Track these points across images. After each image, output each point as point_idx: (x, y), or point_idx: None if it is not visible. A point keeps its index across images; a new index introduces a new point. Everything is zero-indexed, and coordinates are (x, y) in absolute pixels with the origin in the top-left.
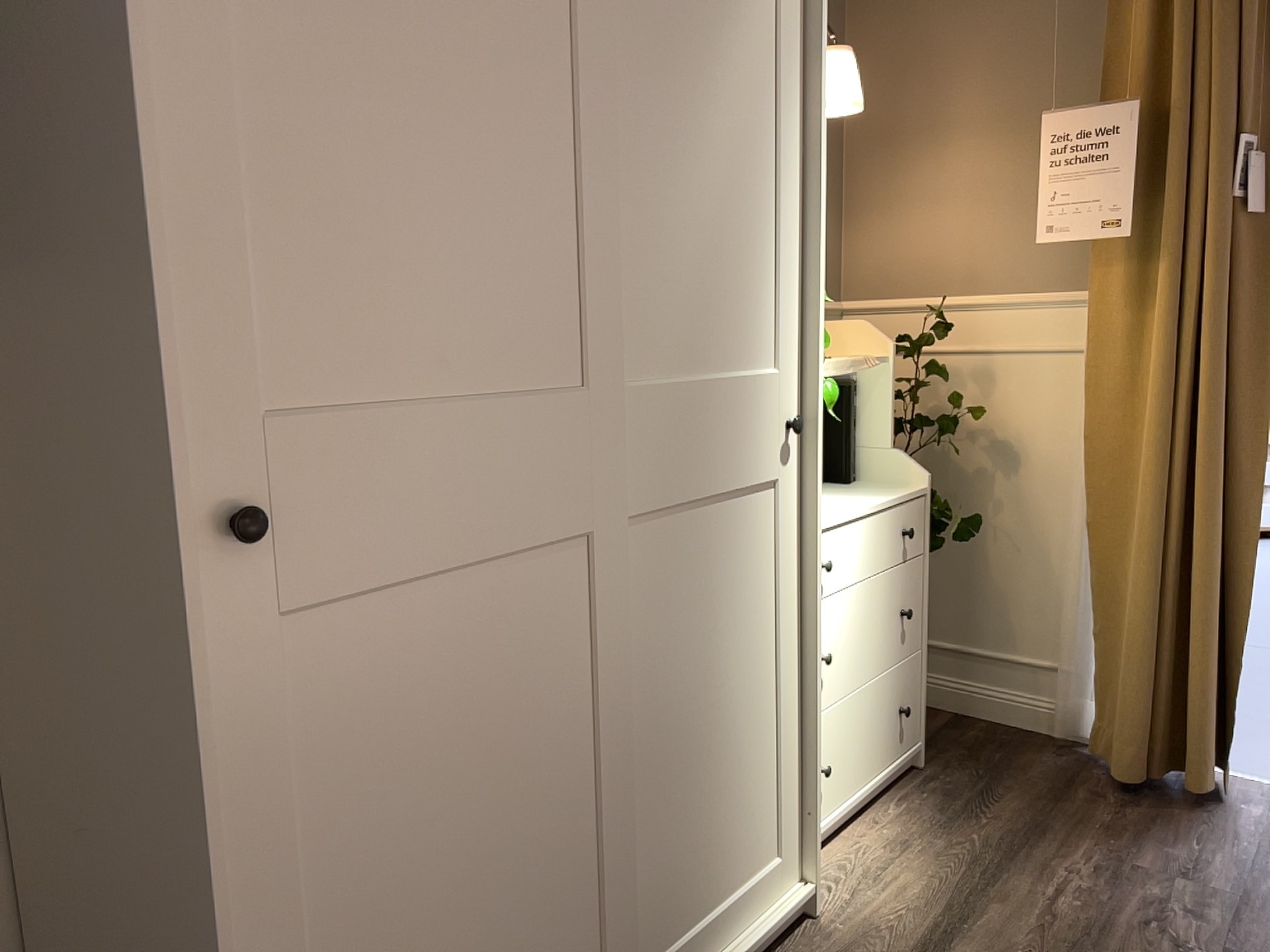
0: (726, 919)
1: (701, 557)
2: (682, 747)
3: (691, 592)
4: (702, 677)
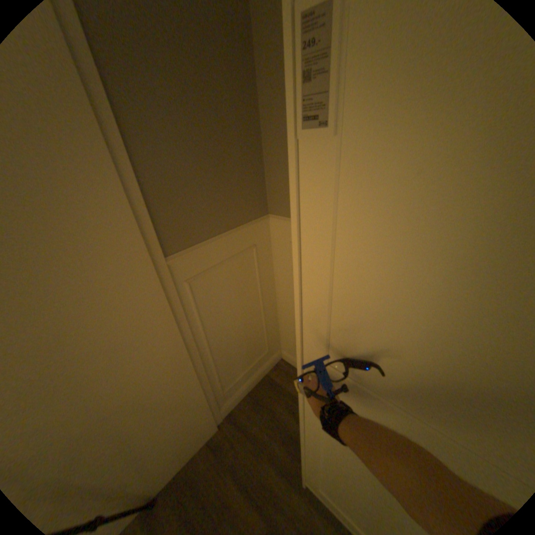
0: None
1: None
2: None
3: None
4: None
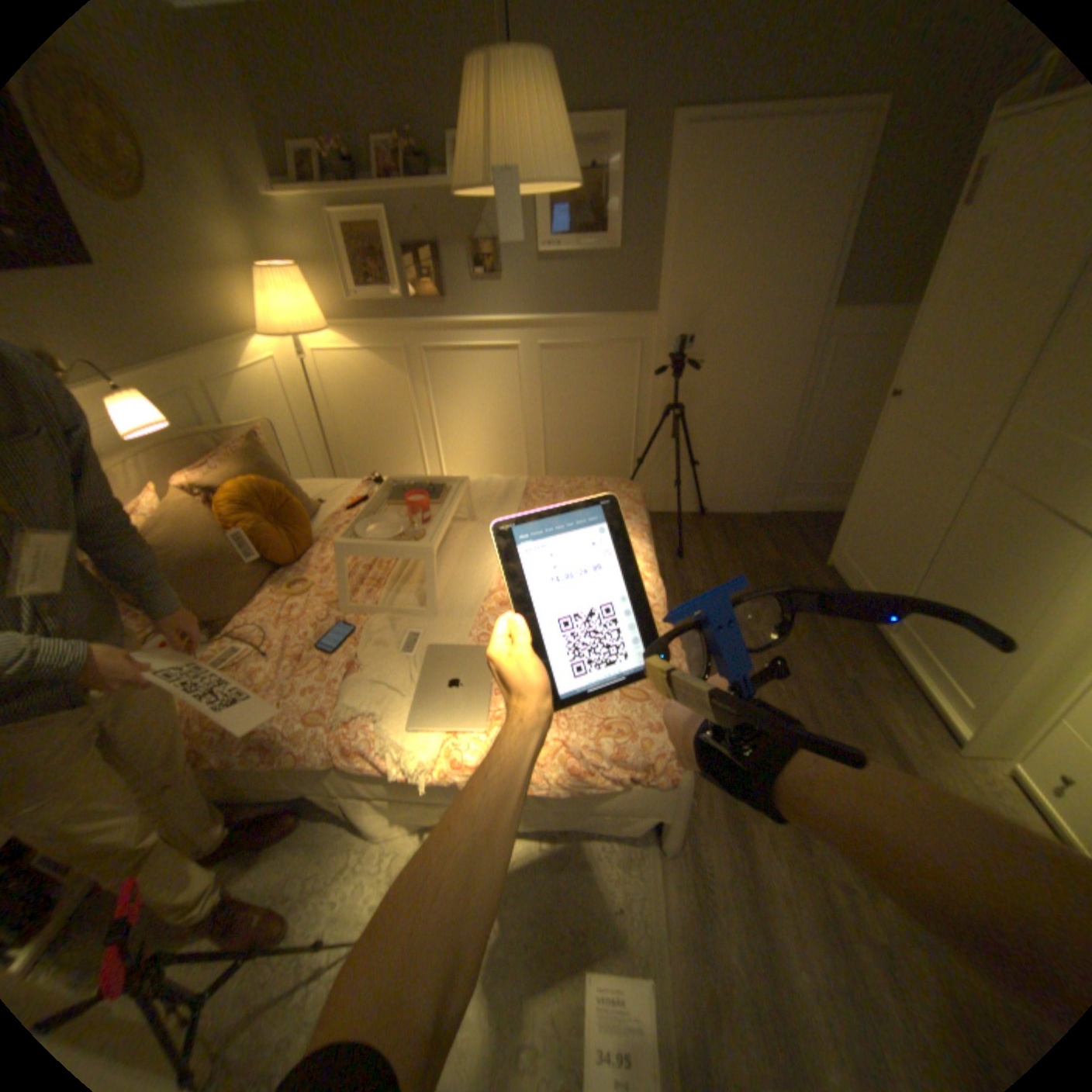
0: (940, 672)
1: (1017, 523)
2: (964, 584)
3: (1003, 531)
4: (987, 572)
